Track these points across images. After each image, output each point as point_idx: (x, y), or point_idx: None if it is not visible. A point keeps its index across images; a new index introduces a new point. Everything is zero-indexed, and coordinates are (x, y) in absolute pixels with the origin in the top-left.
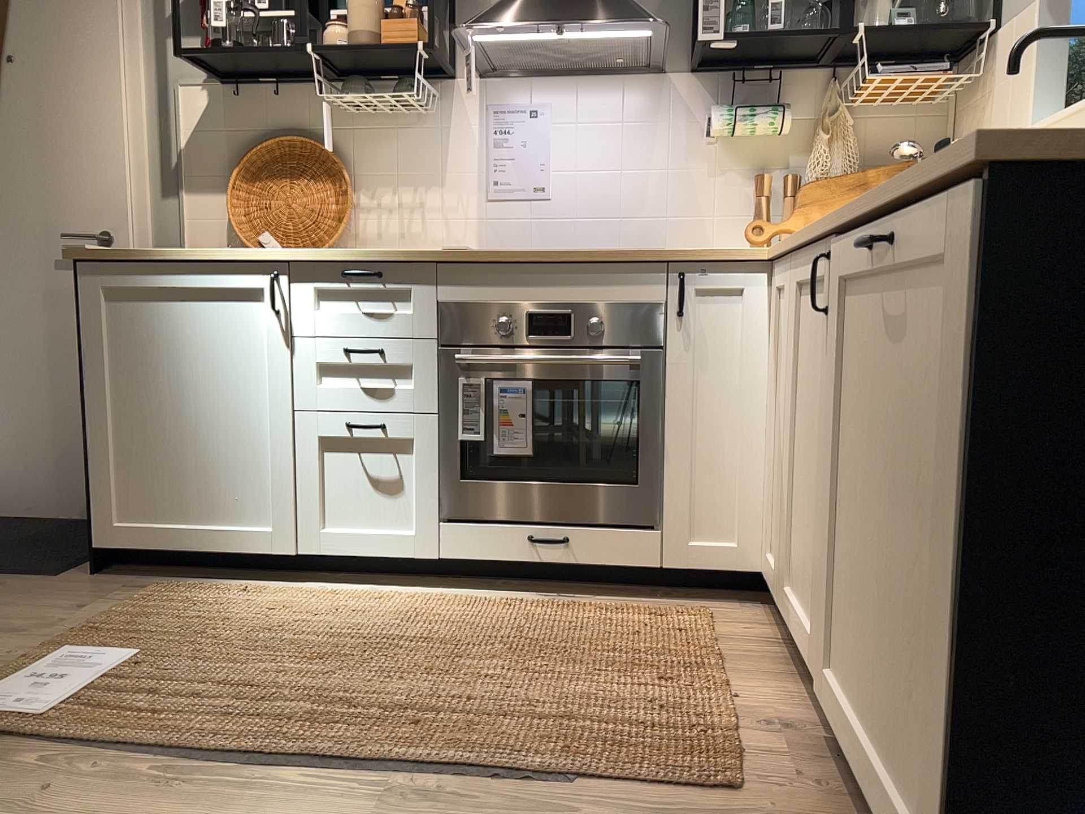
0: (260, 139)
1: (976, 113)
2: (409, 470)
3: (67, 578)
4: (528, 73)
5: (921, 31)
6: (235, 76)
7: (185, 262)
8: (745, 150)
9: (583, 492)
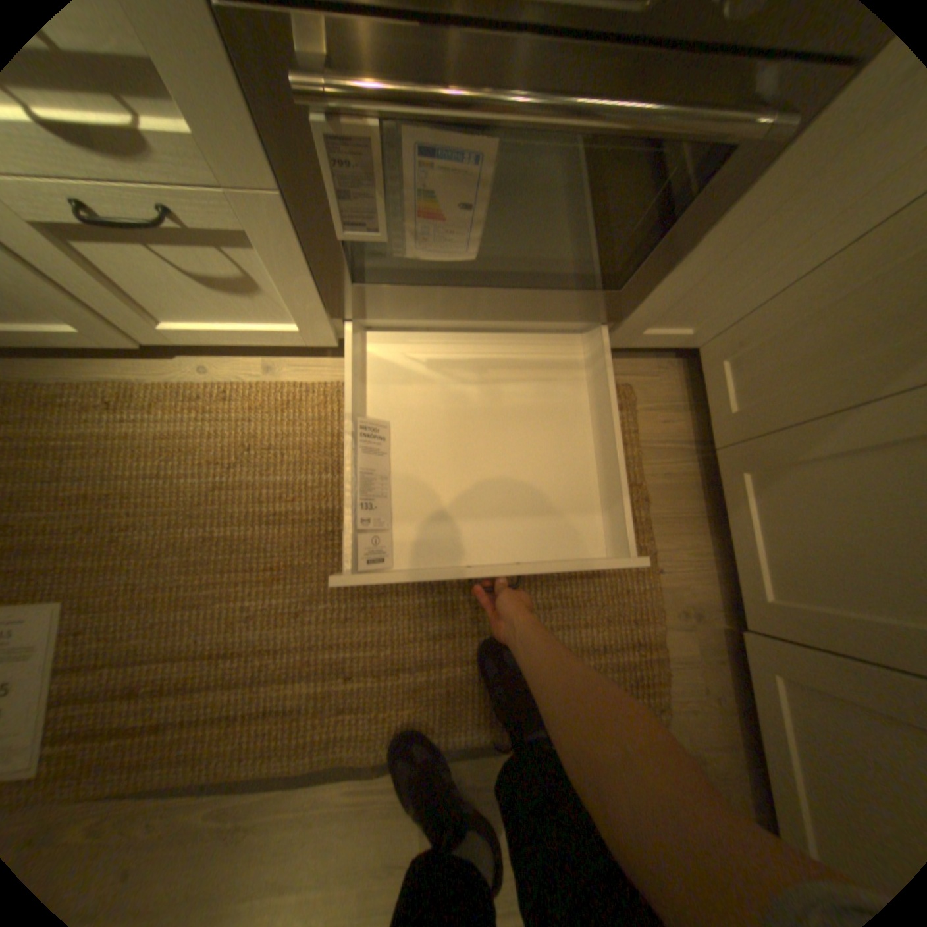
0: None
1: None
2: (255, 262)
3: None
4: None
5: None
6: None
7: None
8: None
9: (538, 293)
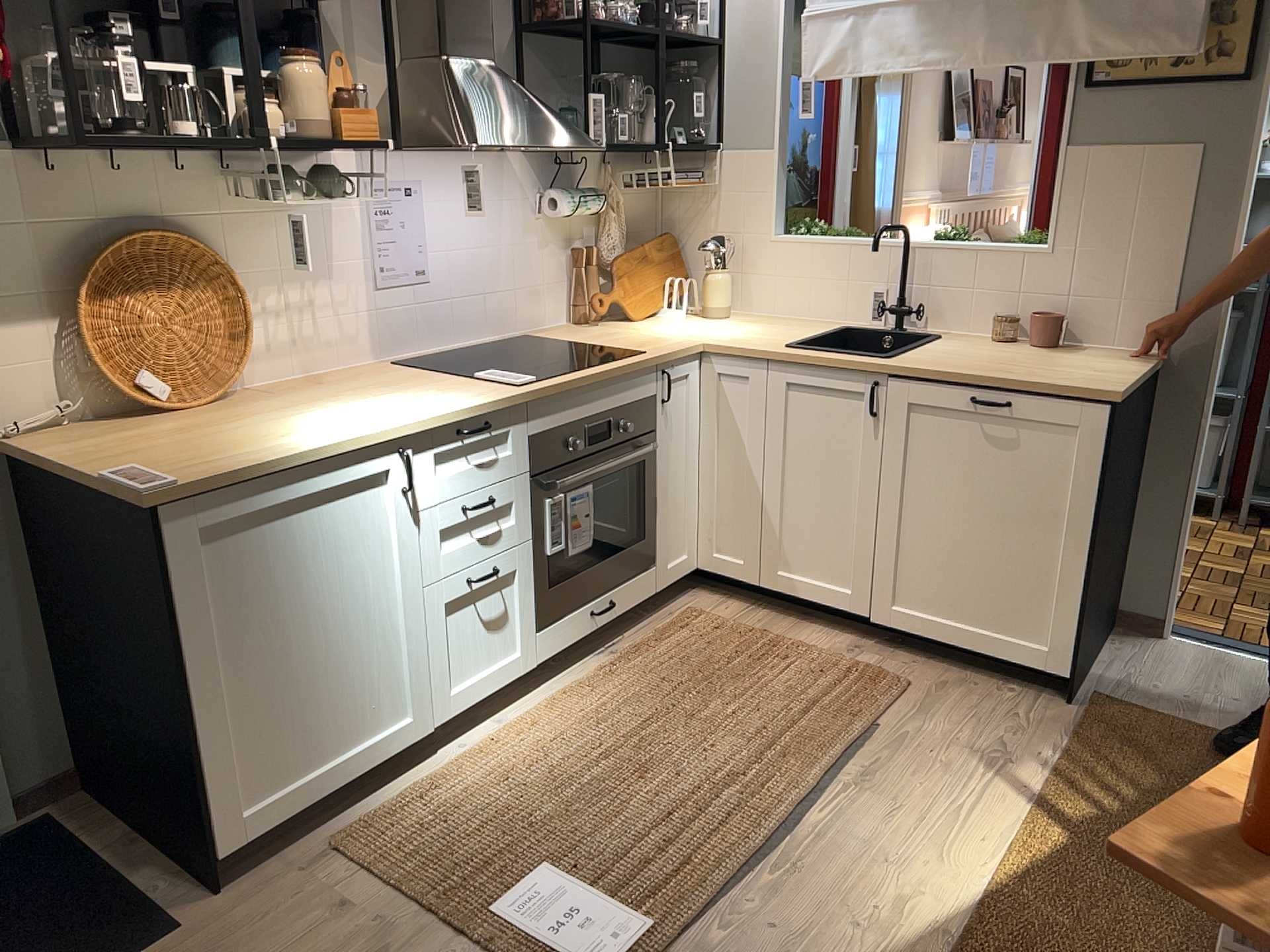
0: (90, 236)
1: (702, 202)
2: (513, 599)
3: (200, 916)
4: (401, 147)
5: (694, 147)
6: (48, 142)
7: (306, 465)
8: (560, 222)
9: (619, 561)
